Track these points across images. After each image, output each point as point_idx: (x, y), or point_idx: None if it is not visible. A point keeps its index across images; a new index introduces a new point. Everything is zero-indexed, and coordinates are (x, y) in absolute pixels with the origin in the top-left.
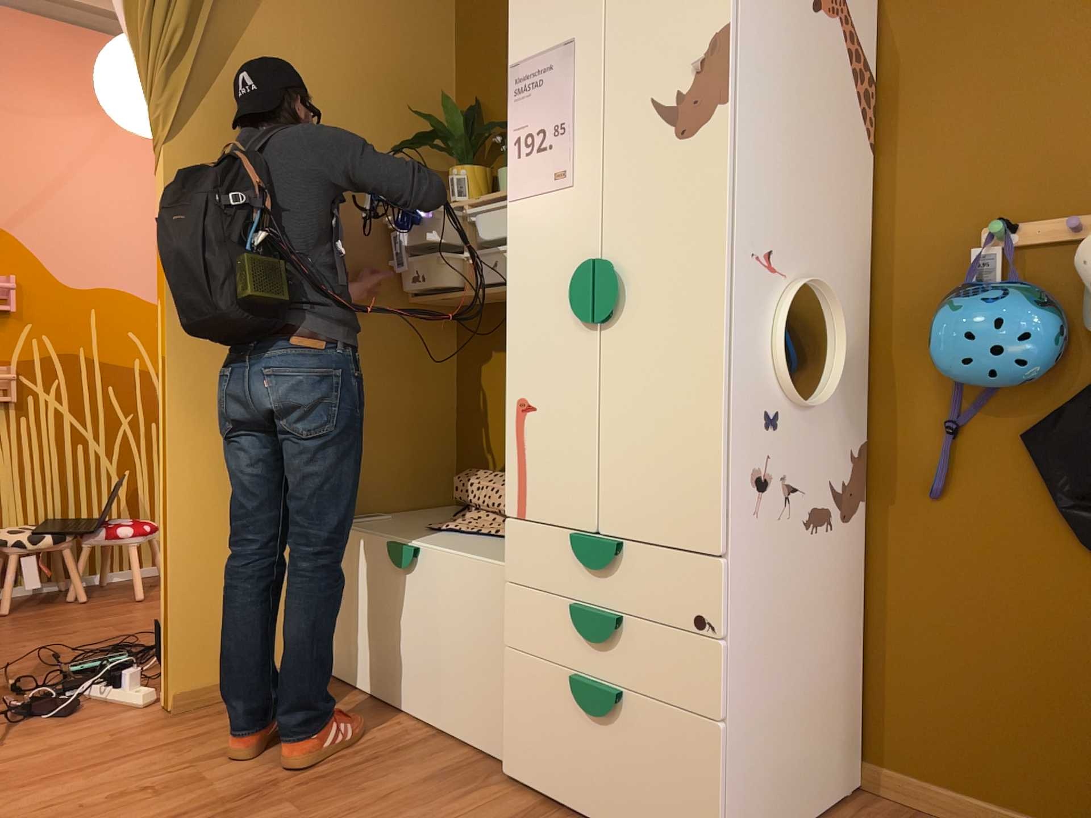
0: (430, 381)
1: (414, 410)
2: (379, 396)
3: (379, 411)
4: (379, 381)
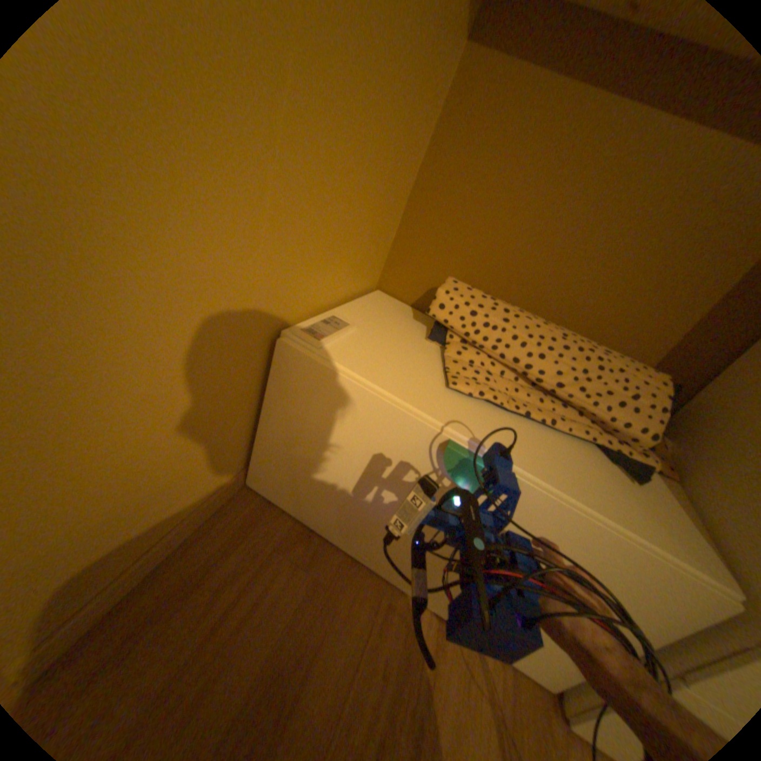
0: (425, 118)
1: (399, 160)
2: (385, 119)
3: (376, 148)
4: (395, 85)
